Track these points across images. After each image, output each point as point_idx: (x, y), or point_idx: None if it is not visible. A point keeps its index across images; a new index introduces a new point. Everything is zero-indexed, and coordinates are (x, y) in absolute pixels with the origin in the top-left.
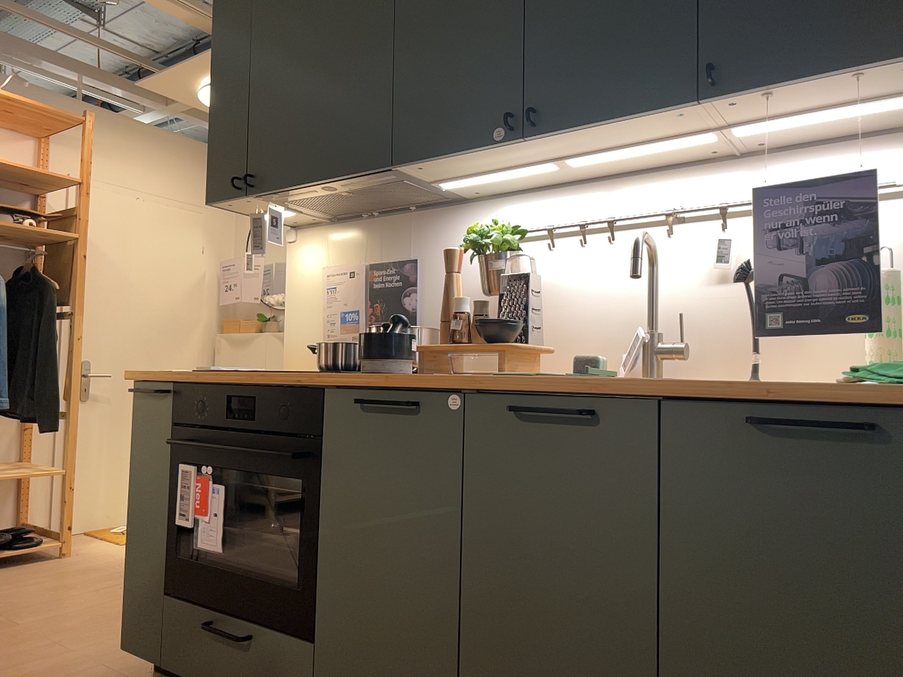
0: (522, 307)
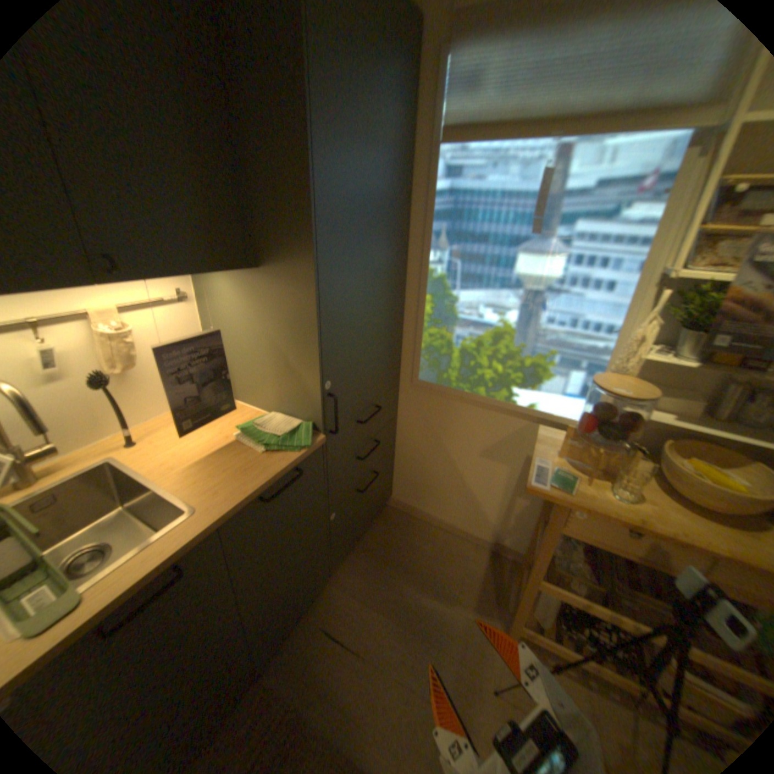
0: None
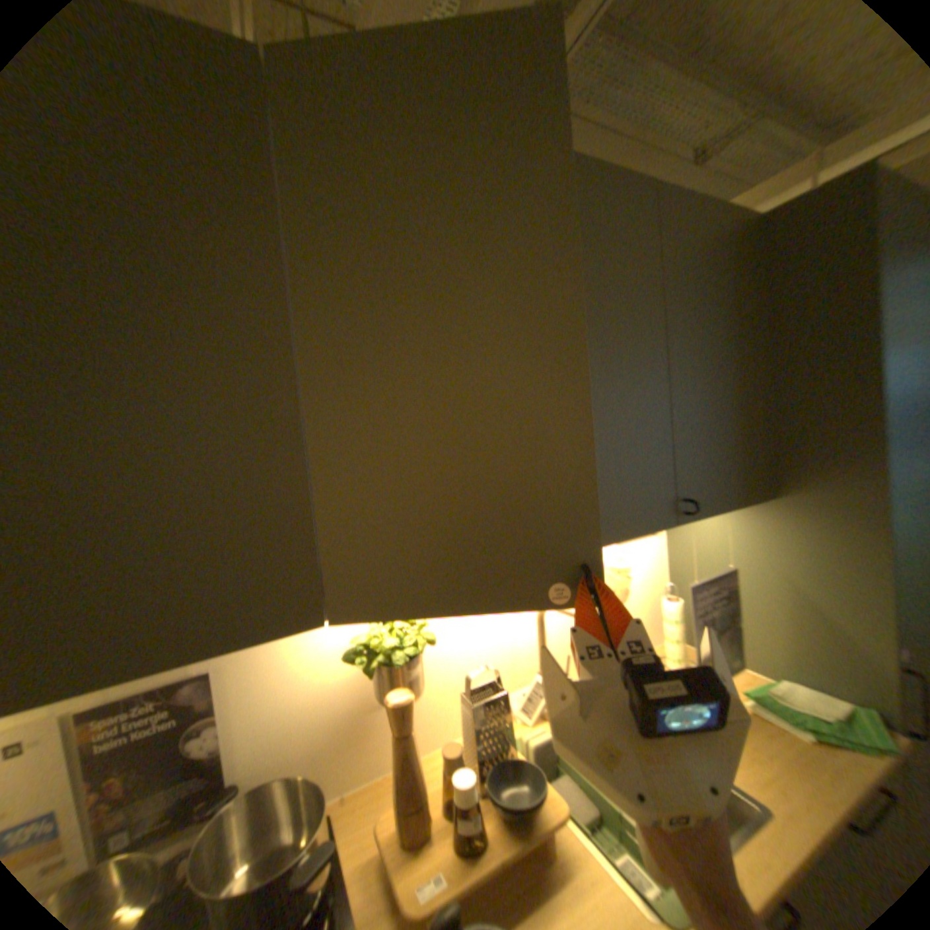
0: (505, 738)
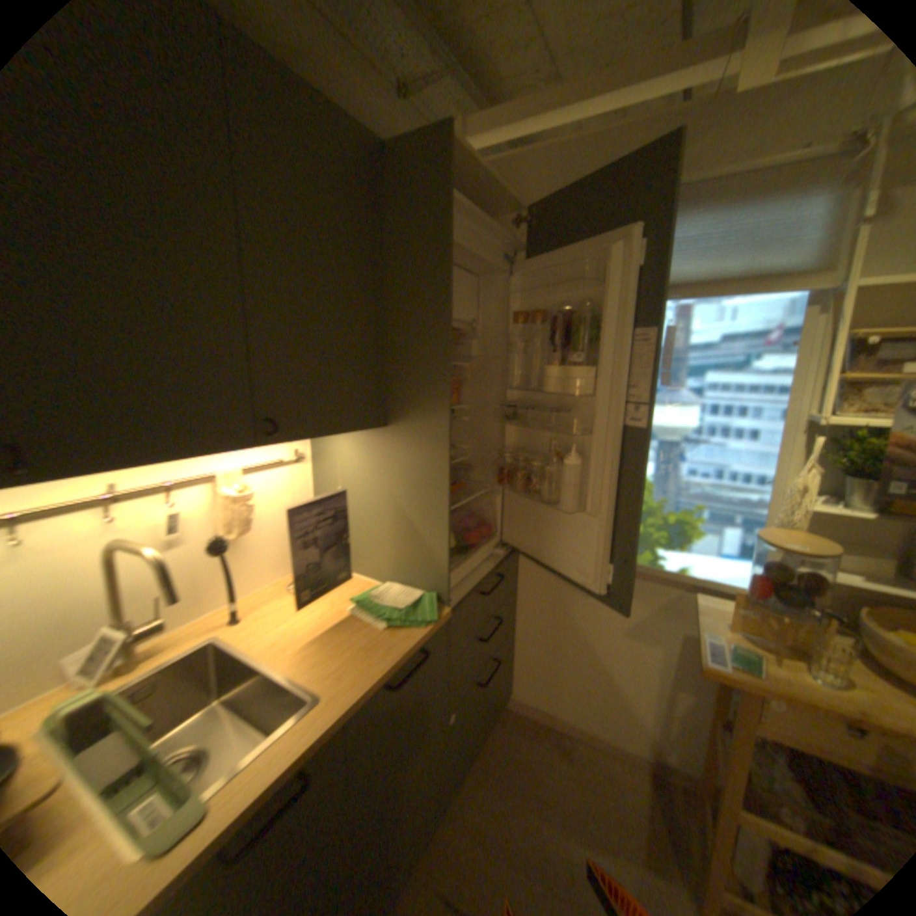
0: None
